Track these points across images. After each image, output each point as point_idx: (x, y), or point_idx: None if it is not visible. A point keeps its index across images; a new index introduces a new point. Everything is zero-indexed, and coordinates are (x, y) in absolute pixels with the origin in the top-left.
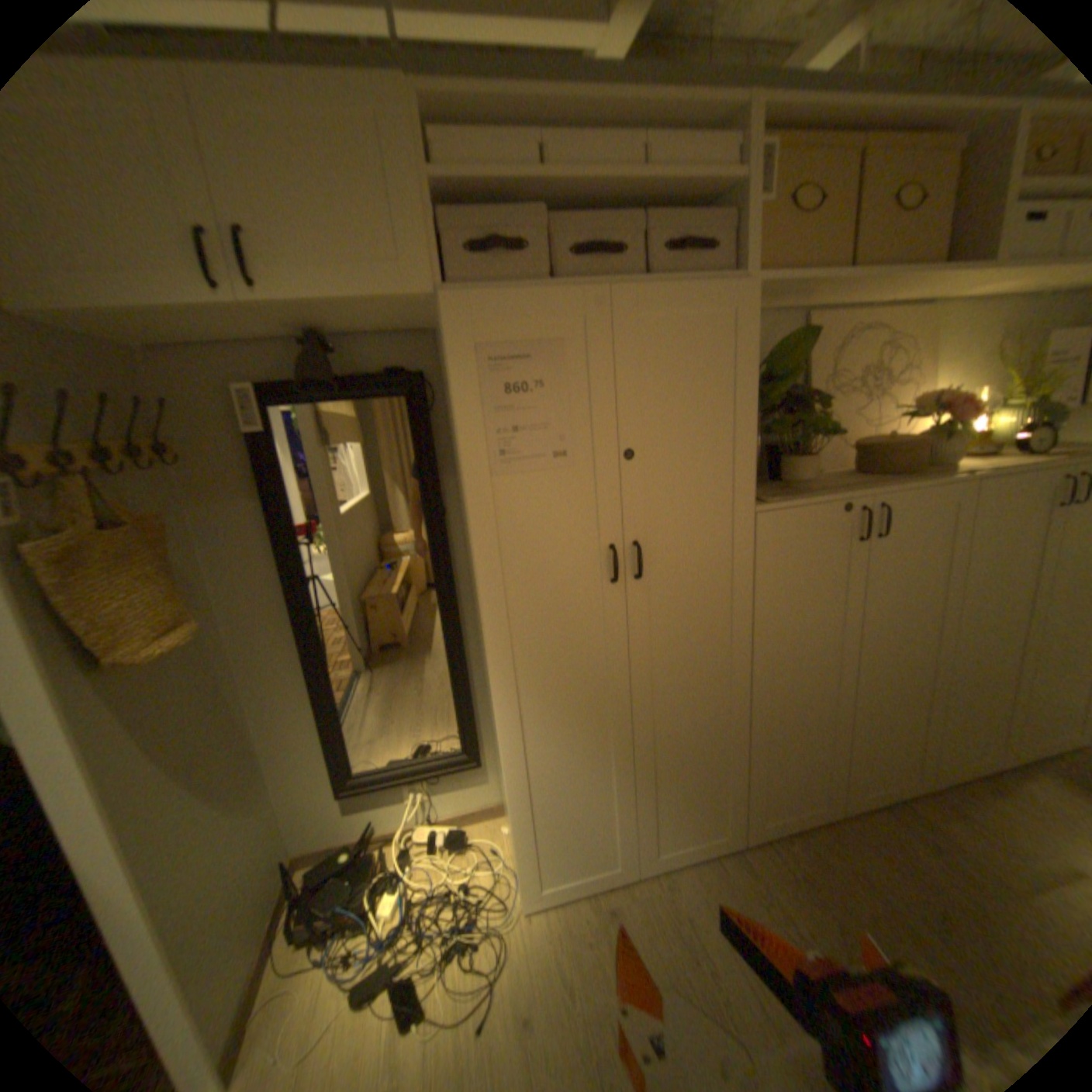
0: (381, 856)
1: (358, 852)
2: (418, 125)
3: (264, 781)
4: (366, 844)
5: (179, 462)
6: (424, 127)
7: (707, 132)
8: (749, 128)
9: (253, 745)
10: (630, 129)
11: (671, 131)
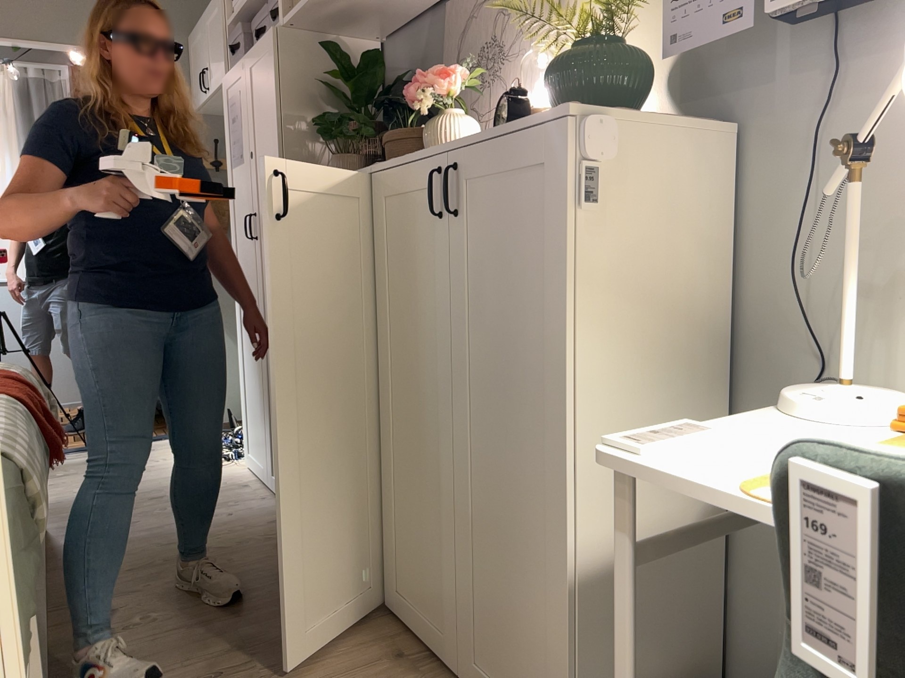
0: None
1: None
2: None
3: None
4: None
5: None
6: (234, 0)
7: None
8: None
9: None
10: None
11: None
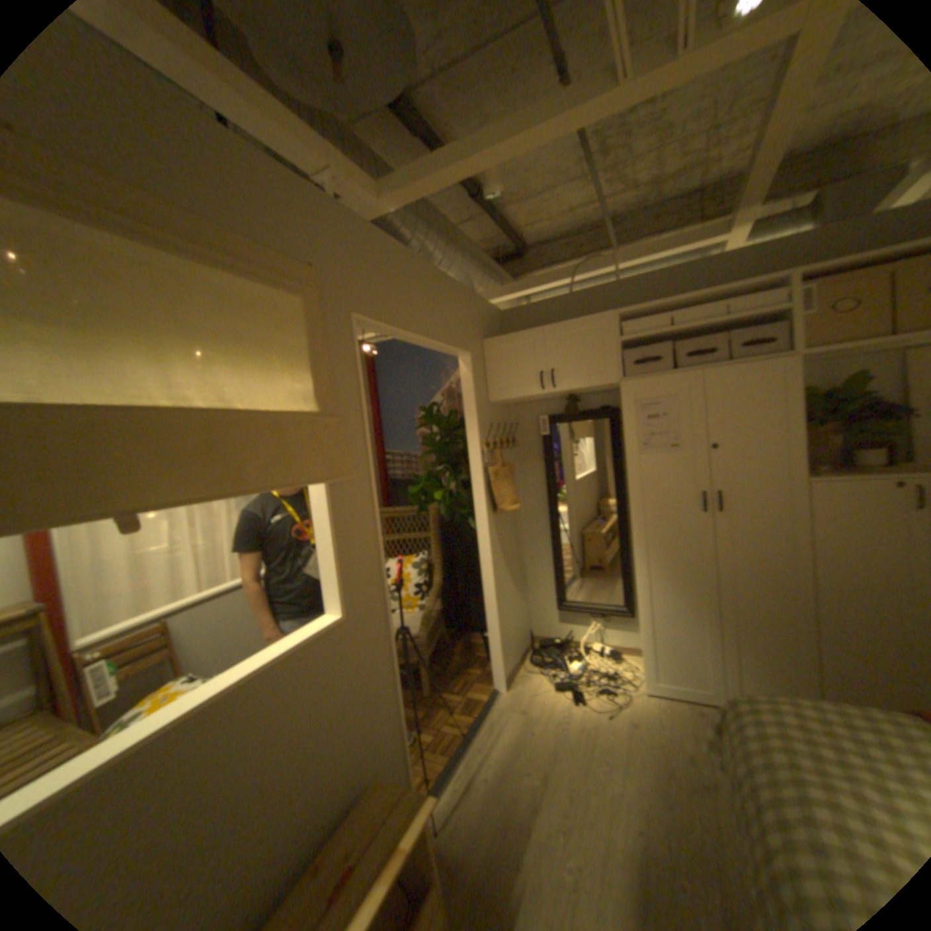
0: (574, 651)
1: (564, 645)
2: (618, 322)
3: (527, 593)
4: (568, 643)
5: (516, 448)
6: (619, 324)
7: (772, 287)
8: (795, 283)
9: (525, 574)
10: (722, 297)
11: (747, 292)
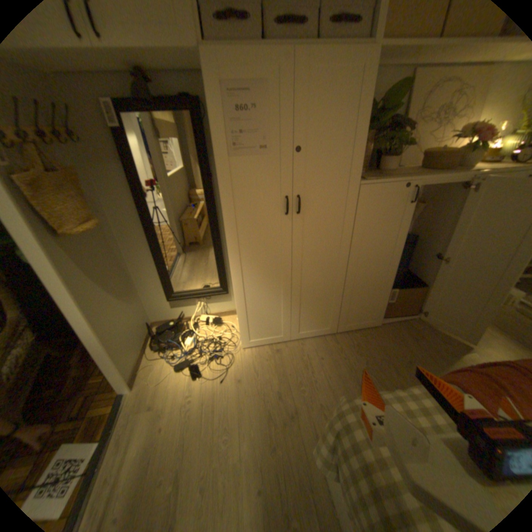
0: (187, 324)
1: (178, 322)
2: None
3: (137, 291)
4: (181, 319)
5: (81, 141)
6: None
7: None
8: None
9: (131, 276)
10: None
11: None
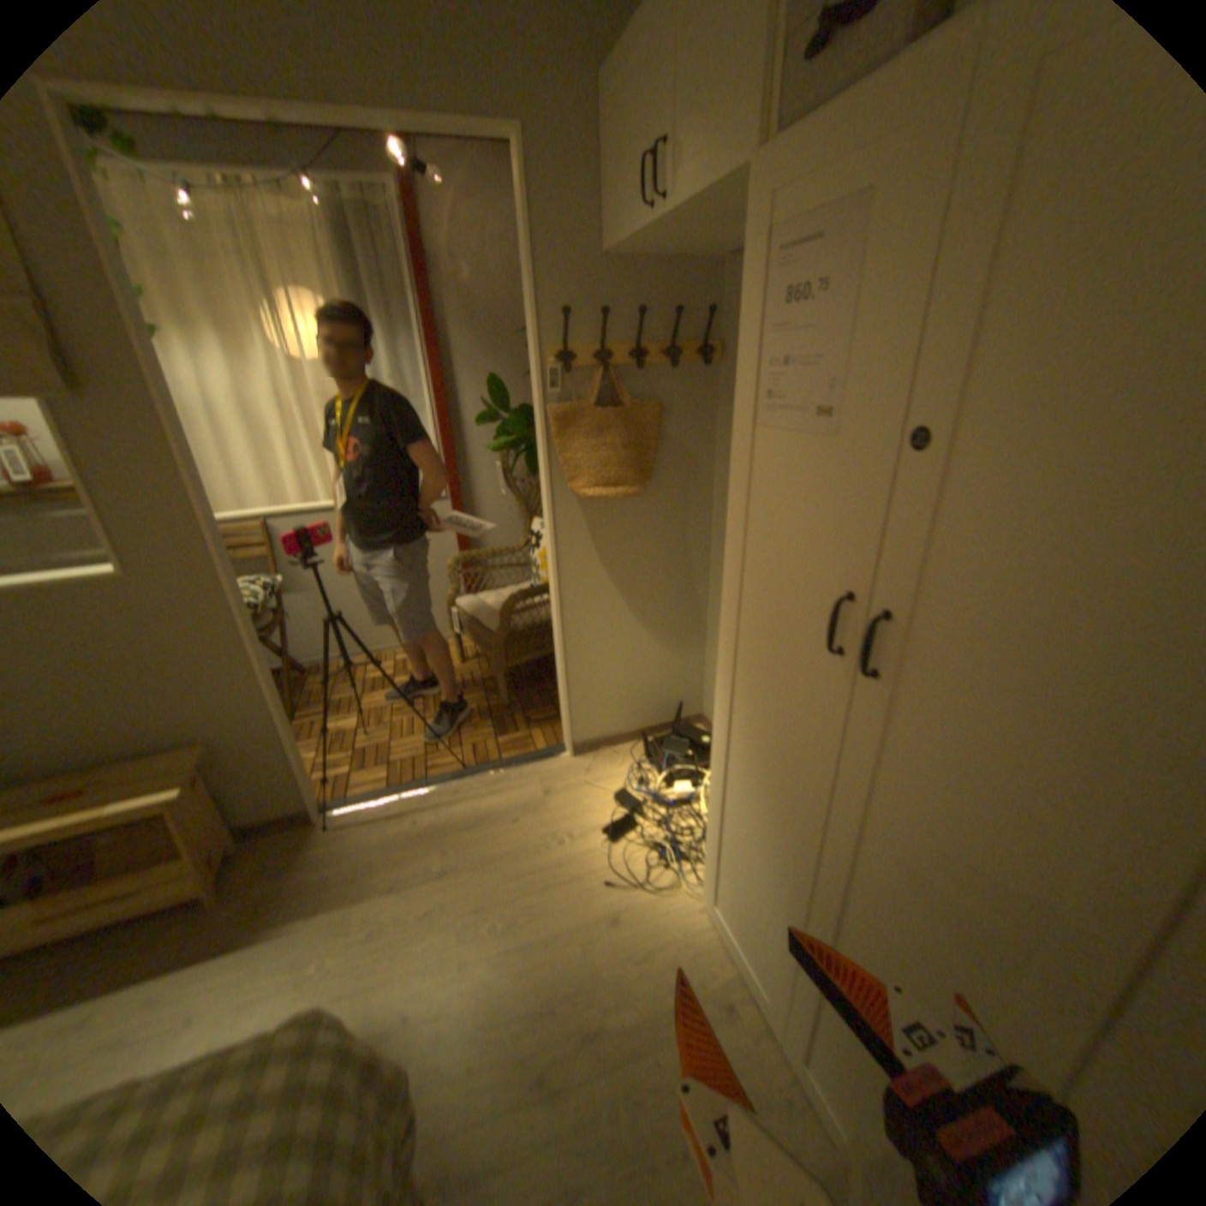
0: None
1: None
2: None
3: (704, 648)
4: None
5: (726, 367)
6: None
7: None
8: None
9: (706, 617)
10: None
11: None
